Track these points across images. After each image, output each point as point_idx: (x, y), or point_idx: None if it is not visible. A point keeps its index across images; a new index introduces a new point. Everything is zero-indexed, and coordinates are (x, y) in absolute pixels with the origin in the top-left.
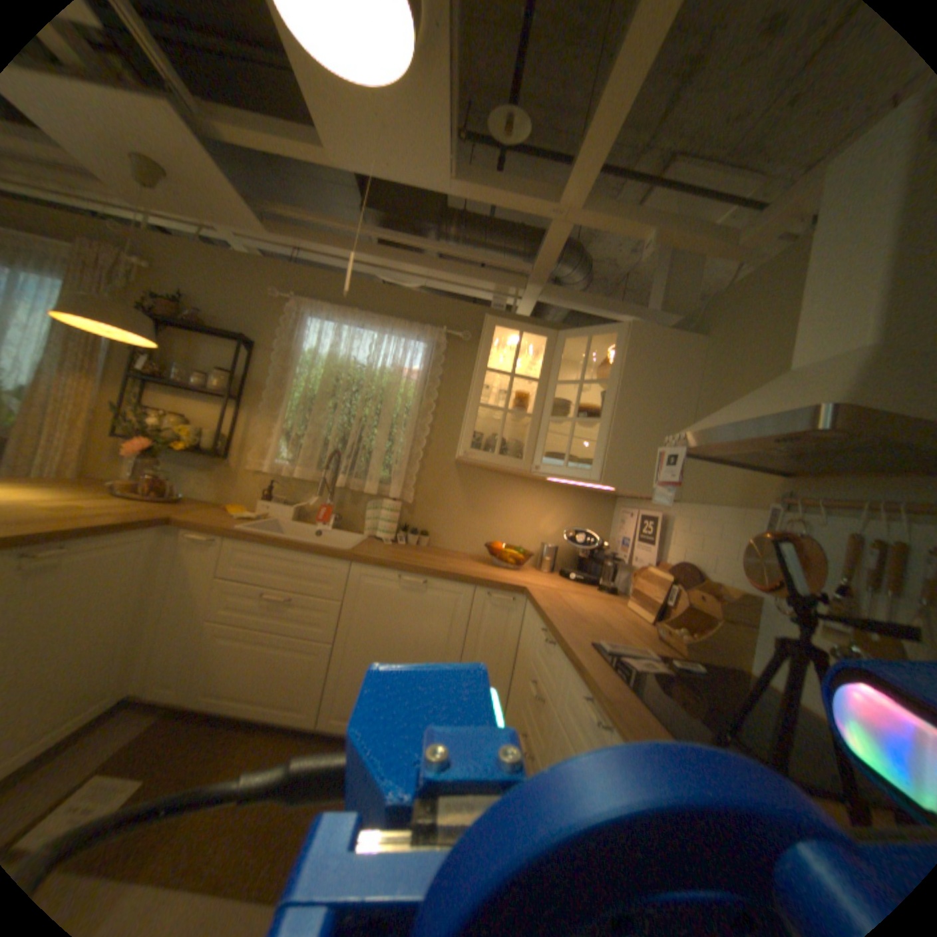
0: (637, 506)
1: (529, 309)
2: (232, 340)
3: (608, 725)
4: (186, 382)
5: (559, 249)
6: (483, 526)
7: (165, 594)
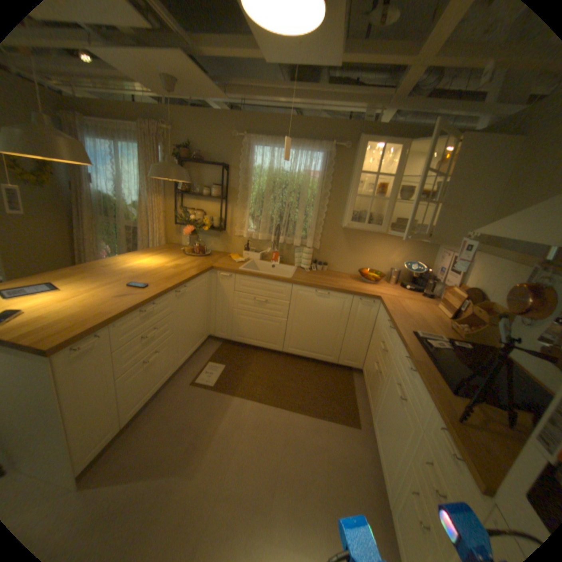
0: (454, 248)
1: (391, 114)
2: (217, 165)
3: (415, 370)
4: (199, 191)
5: (416, 80)
6: (357, 259)
7: (215, 297)
